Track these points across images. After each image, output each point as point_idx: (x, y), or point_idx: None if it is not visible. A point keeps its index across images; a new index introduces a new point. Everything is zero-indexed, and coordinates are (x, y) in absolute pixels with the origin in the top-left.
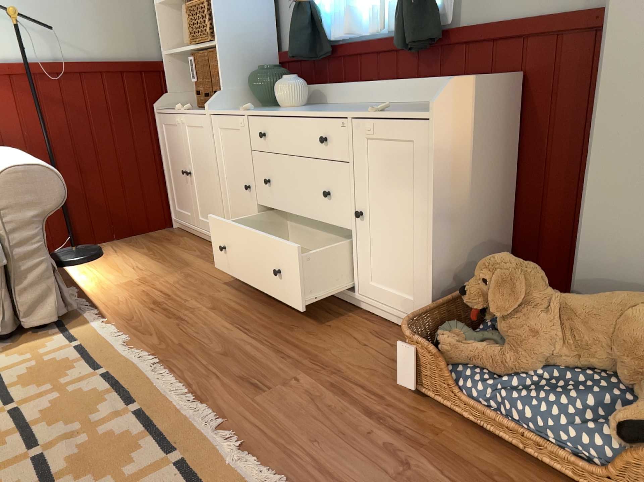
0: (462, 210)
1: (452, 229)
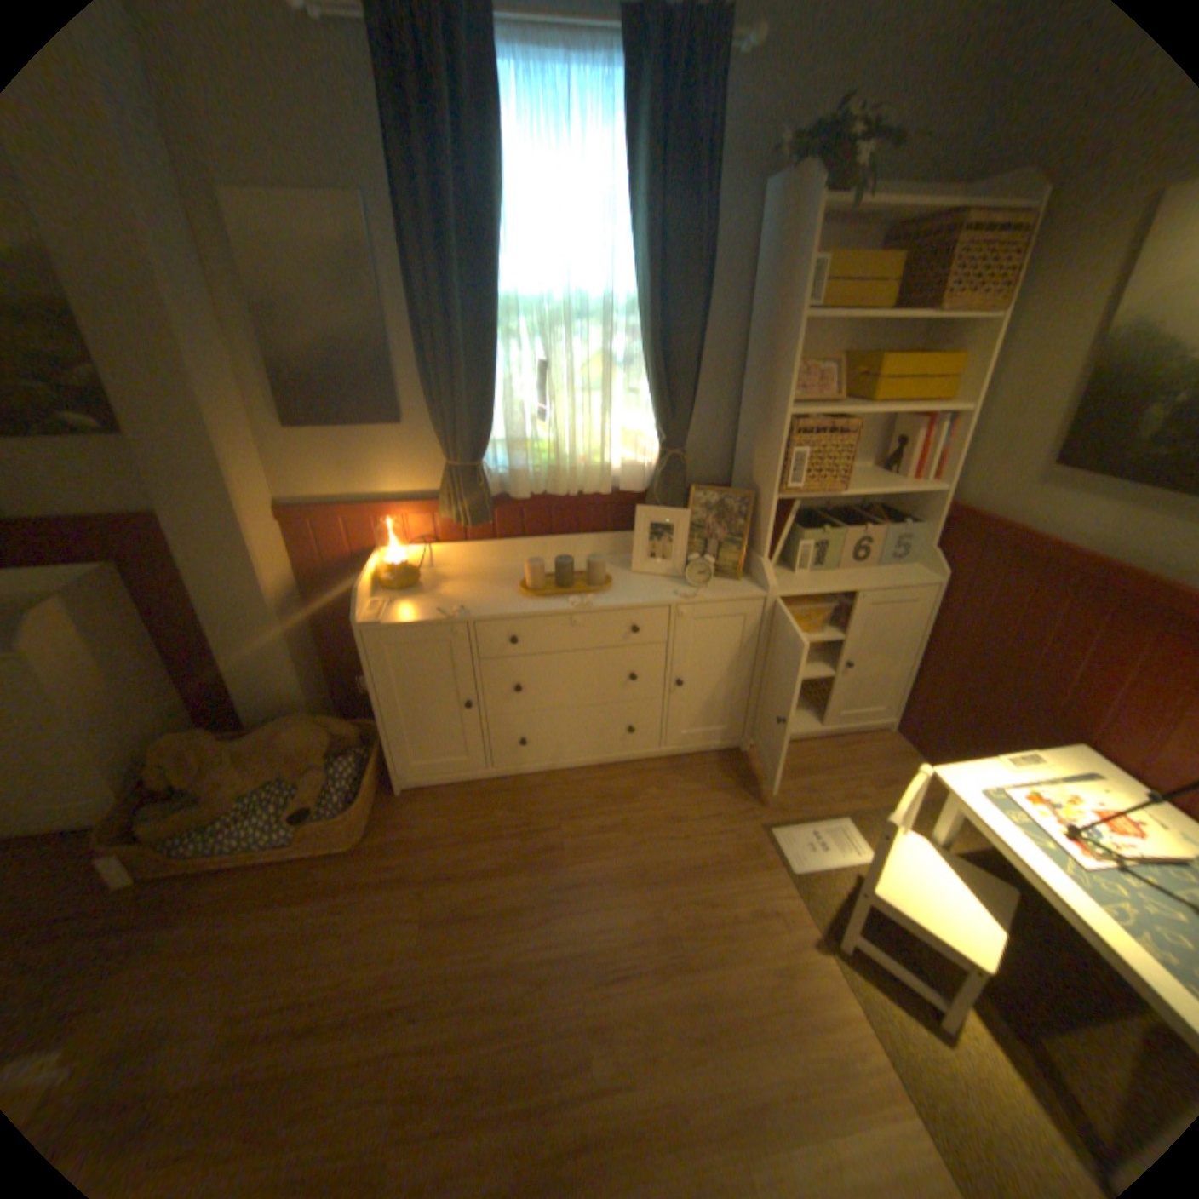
0: (109, 706)
1: (106, 727)
